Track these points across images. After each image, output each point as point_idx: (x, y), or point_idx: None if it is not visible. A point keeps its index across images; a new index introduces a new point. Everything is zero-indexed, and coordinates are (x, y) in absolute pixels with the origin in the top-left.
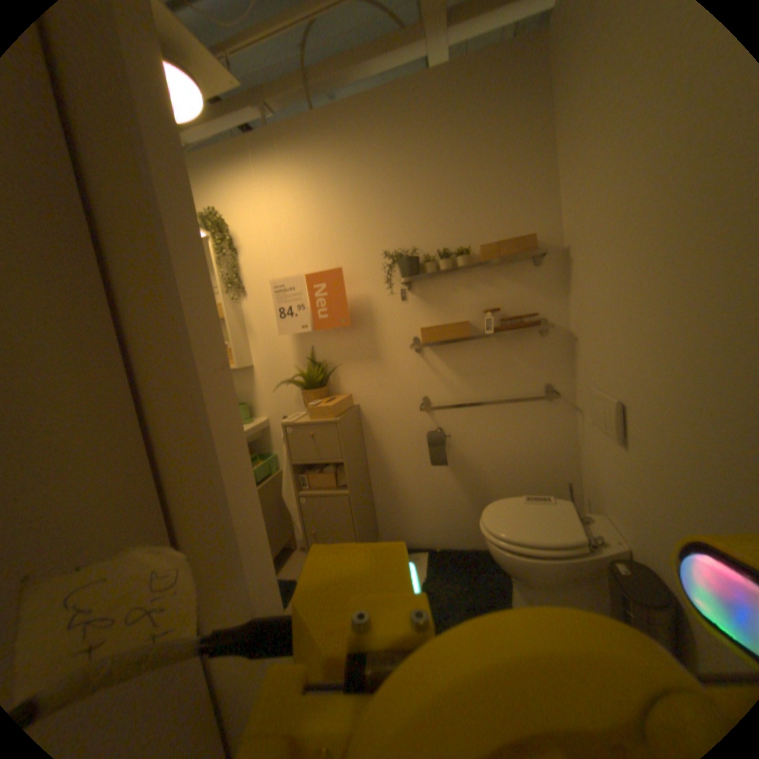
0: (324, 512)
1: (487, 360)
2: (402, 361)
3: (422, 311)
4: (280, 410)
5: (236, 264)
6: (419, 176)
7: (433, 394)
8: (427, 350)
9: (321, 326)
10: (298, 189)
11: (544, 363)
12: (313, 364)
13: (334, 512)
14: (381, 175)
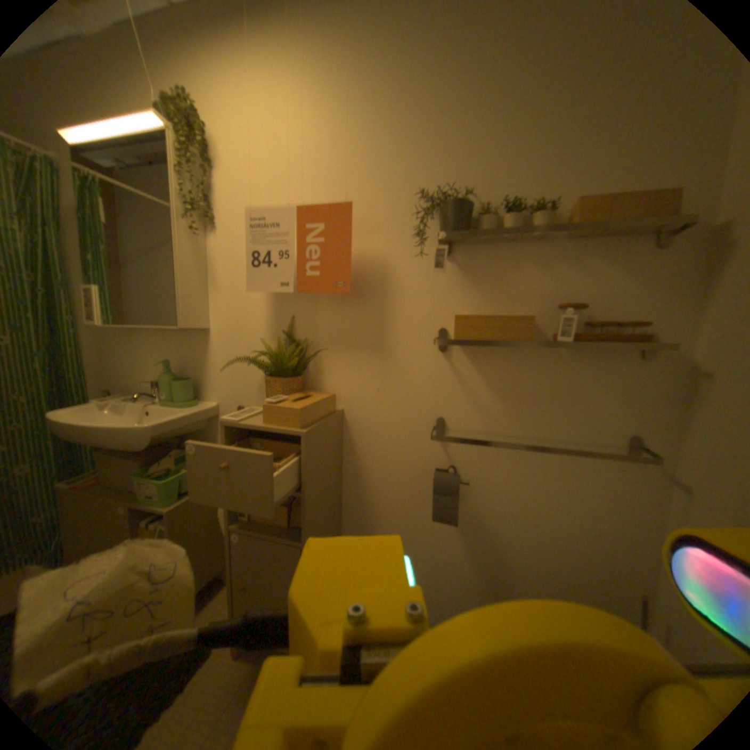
0: (262, 563)
1: (545, 382)
2: (415, 361)
3: (460, 292)
4: (235, 397)
5: (207, 184)
6: (496, 80)
7: (452, 417)
8: (456, 351)
9: (306, 288)
10: (309, 82)
11: (636, 403)
12: (289, 342)
13: (275, 567)
14: (436, 73)
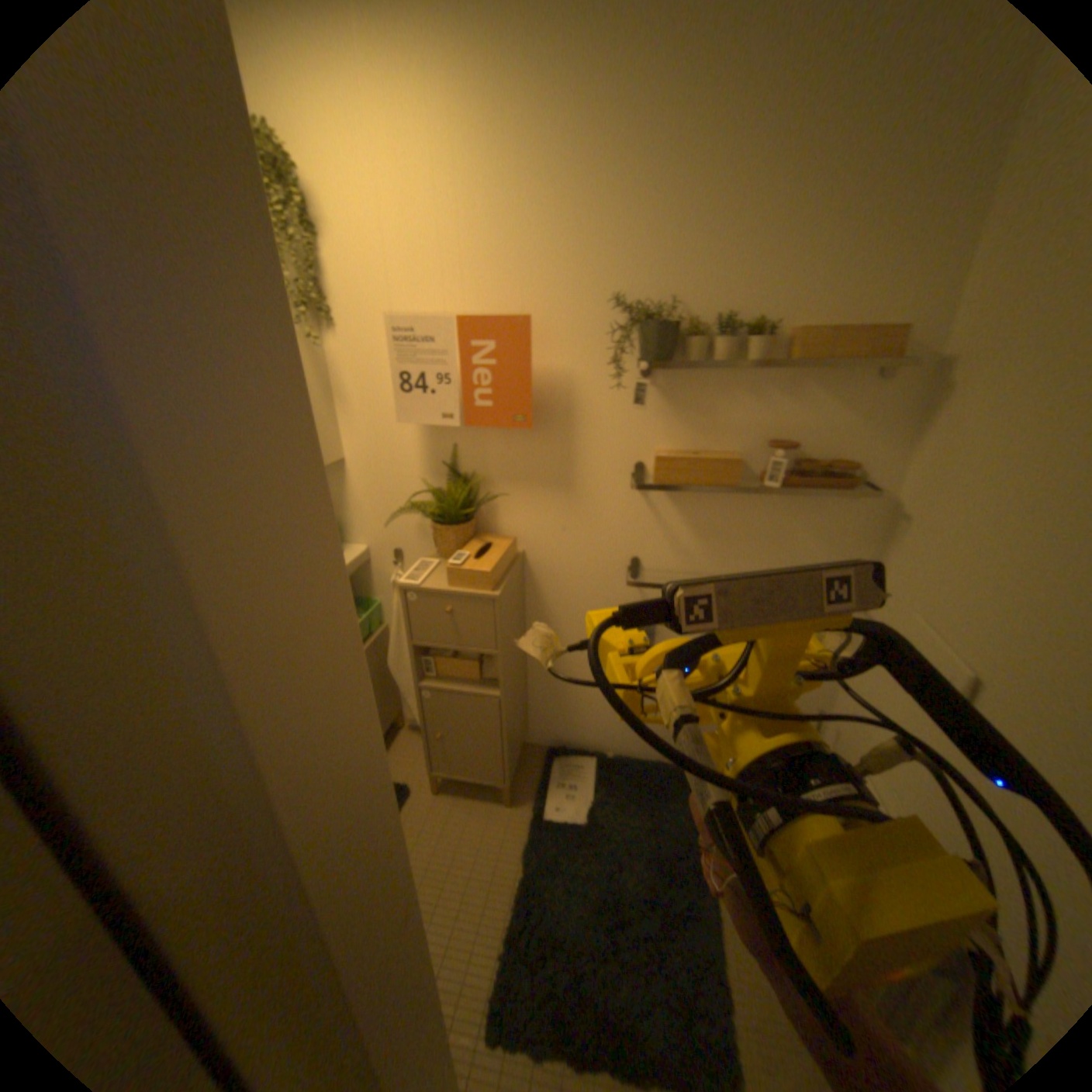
0: (457, 715)
1: (746, 522)
2: (606, 499)
3: (659, 422)
4: (388, 539)
5: (314, 262)
6: (715, 147)
7: (647, 558)
8: (653, 489)
9: (476, 422)
10: (455, 118)
11: (835, 542)
12: (451, 477)
13: (472, 717)
14: (636, 126)
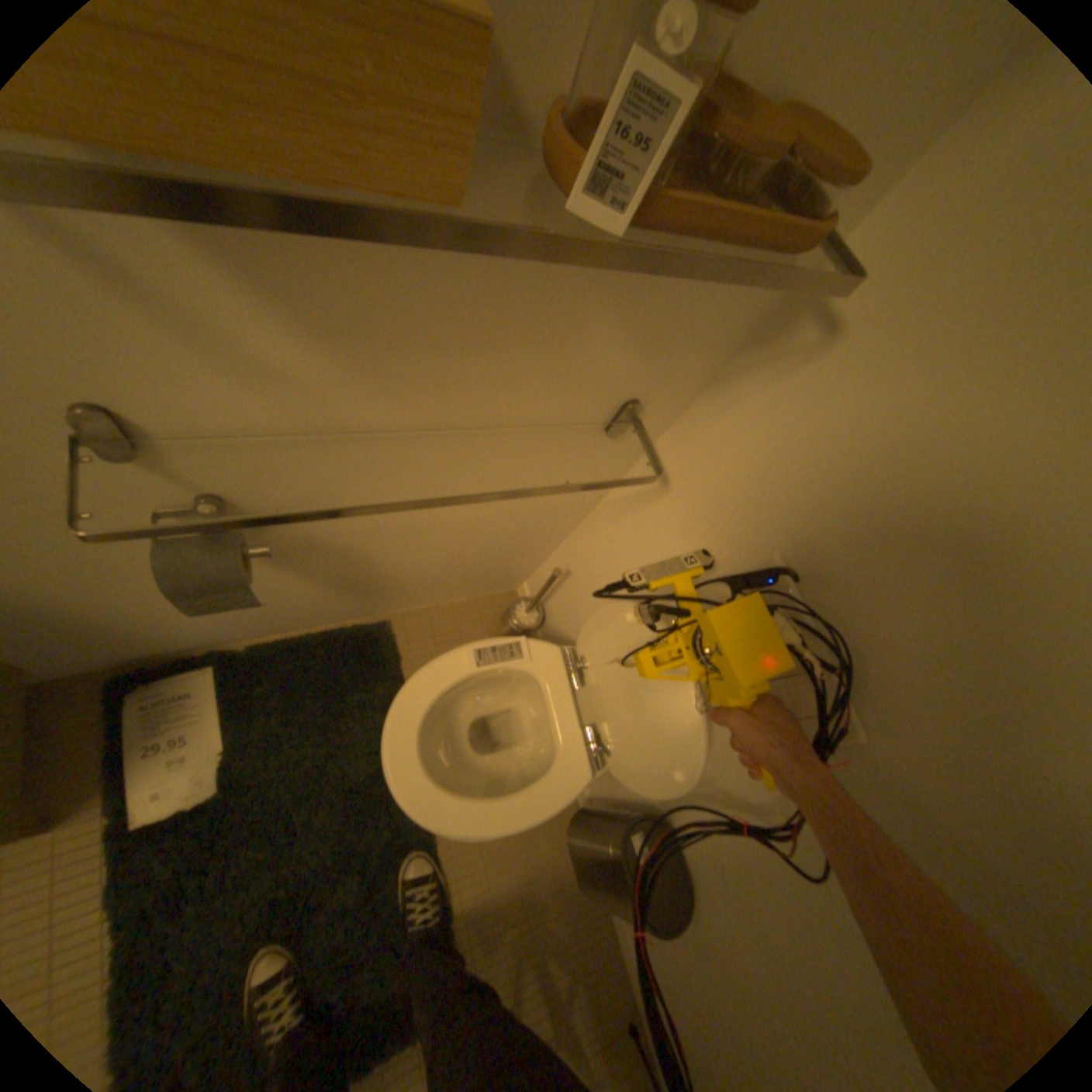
0: None
1: (471, 290)
2: None
3: None
4: None
5: None
6: None
7: (136, 397)
8: None
9: None
10: None
11: (665, 344)
12: None
13: None
14: None
